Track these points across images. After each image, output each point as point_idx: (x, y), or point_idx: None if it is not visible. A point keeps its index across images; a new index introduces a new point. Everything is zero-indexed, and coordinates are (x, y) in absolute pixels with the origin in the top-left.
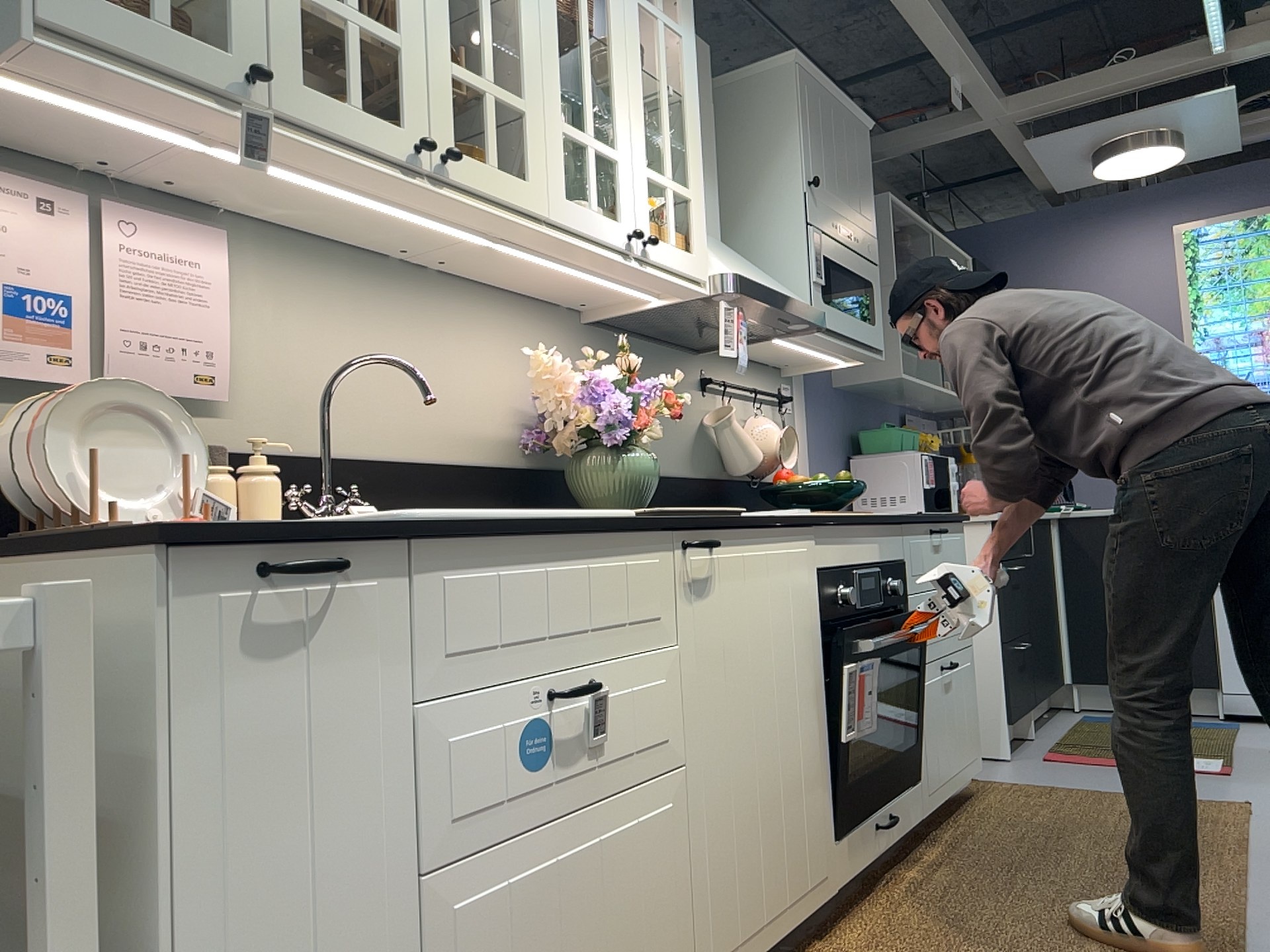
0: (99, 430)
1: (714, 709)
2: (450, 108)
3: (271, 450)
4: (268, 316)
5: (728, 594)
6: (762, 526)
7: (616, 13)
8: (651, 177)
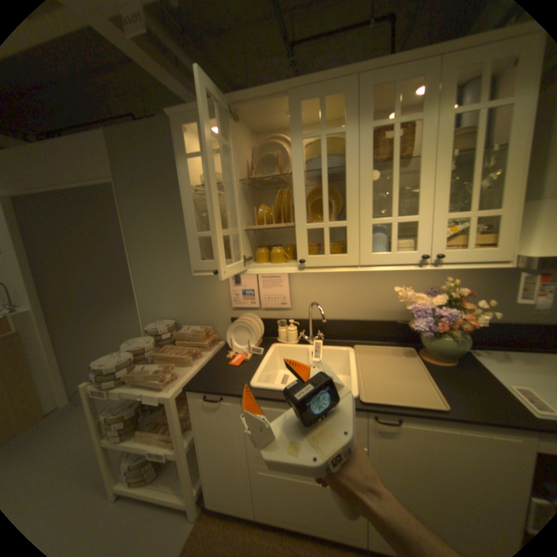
0: (241, 330)
1: (393, 477)
2: (306, 242)
3: (304, 318)
4: (303, 283)
5: (412, 442)
6: (454, 422)
7: (428, 134)
8: (451, 217)
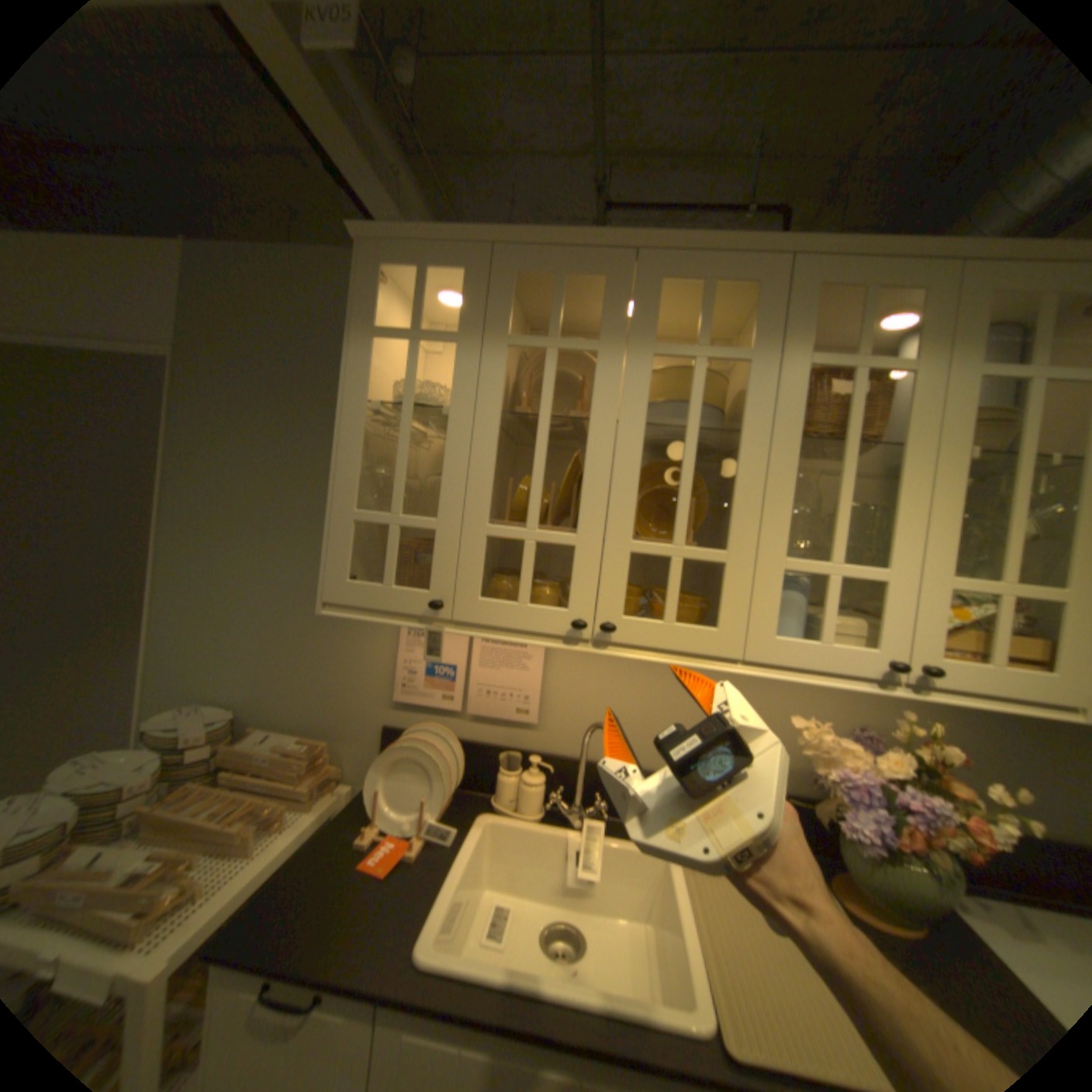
0: (406, 766)
1: None
2: (624, 580)
3: (565, 753)
4: (576, 669)
5: None
6: None
7: (925, 403)
8: (961, 587)
